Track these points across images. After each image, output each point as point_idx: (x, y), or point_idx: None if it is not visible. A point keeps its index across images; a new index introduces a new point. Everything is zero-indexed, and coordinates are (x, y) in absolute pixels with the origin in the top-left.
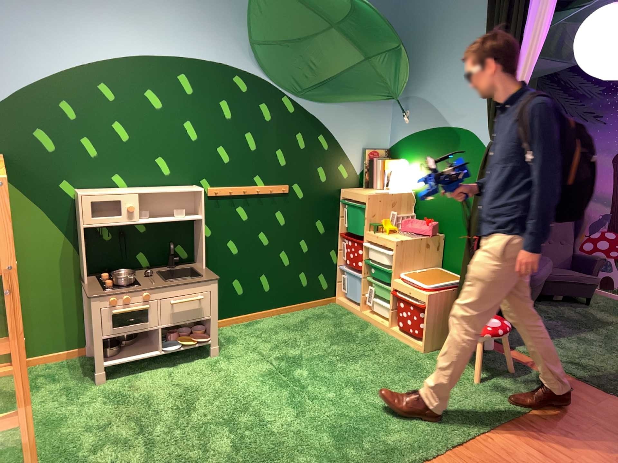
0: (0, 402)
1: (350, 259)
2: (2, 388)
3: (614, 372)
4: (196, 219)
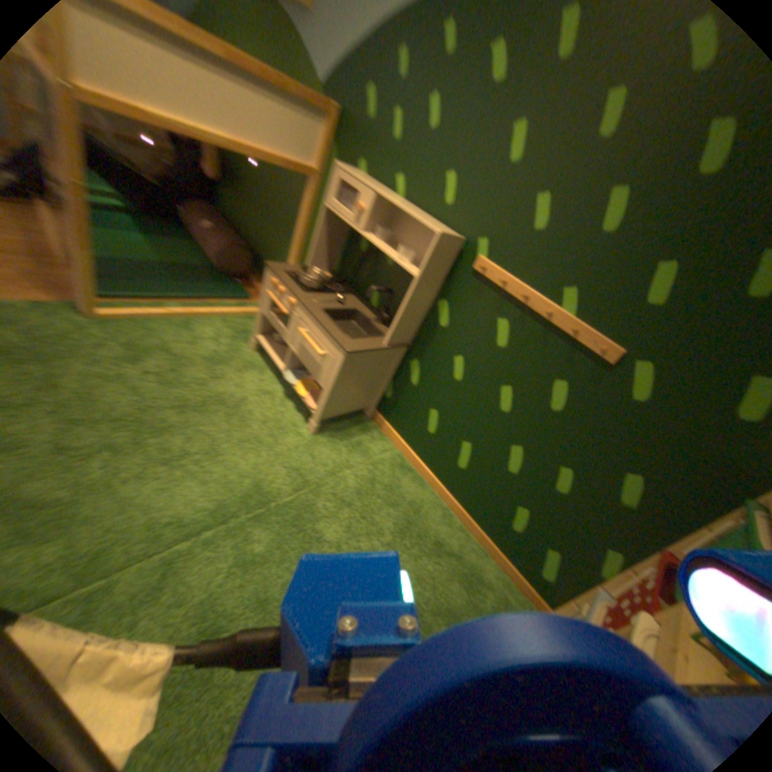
0: (226, 304)
1: (614, 606)
2: (249, 304)
3: None
4: (409, 270)
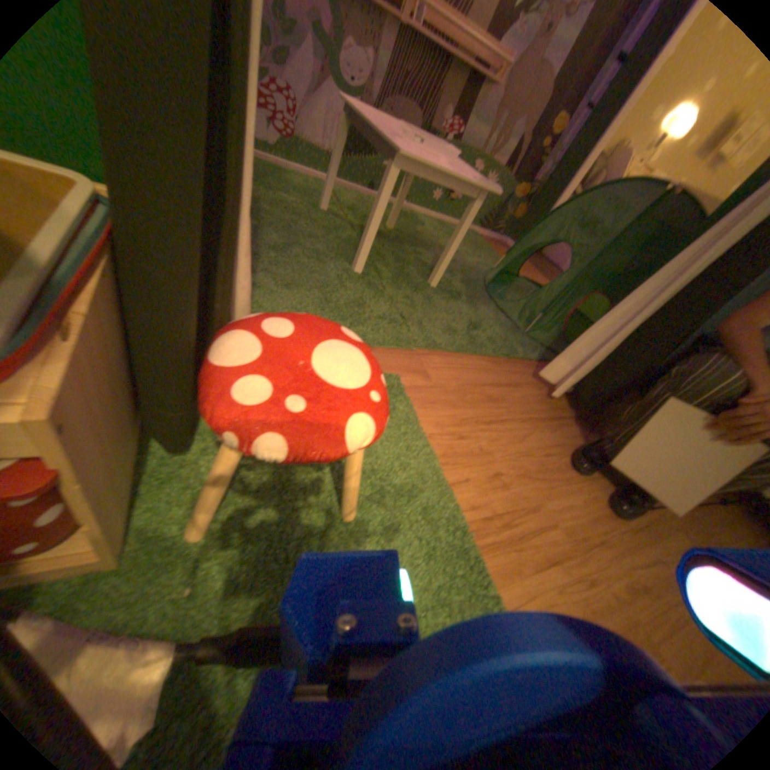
0: None
1: None
2: None
3: (378, 305)
4: None
